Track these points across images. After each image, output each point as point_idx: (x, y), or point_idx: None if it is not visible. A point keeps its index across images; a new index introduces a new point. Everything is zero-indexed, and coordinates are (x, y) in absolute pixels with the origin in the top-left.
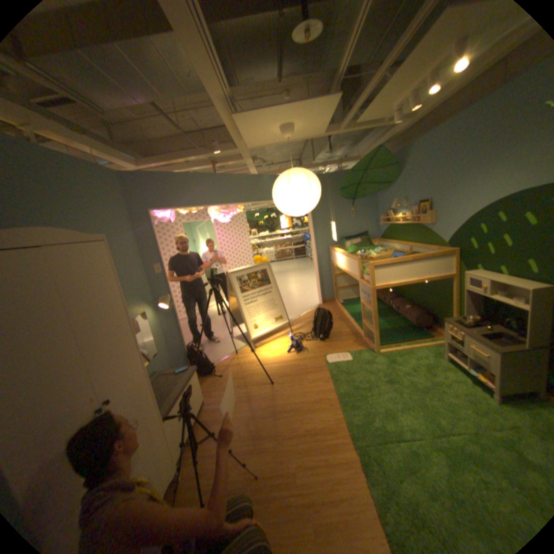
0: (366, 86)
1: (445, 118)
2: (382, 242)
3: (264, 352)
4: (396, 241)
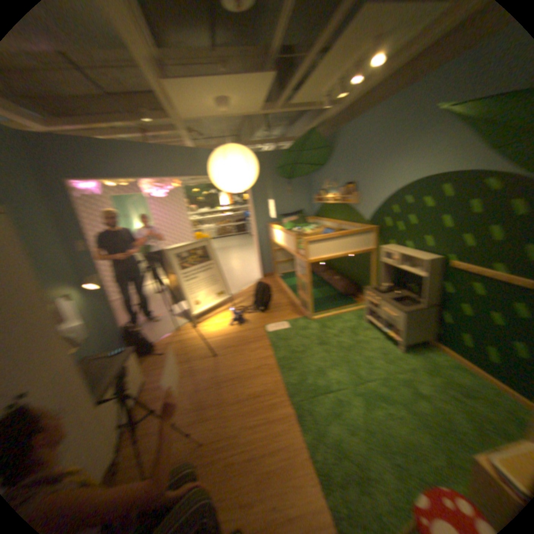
0: (300, 68)
1: (369, 108)
2: (317, 220)
3: (208, 326)
4: (328, 219)
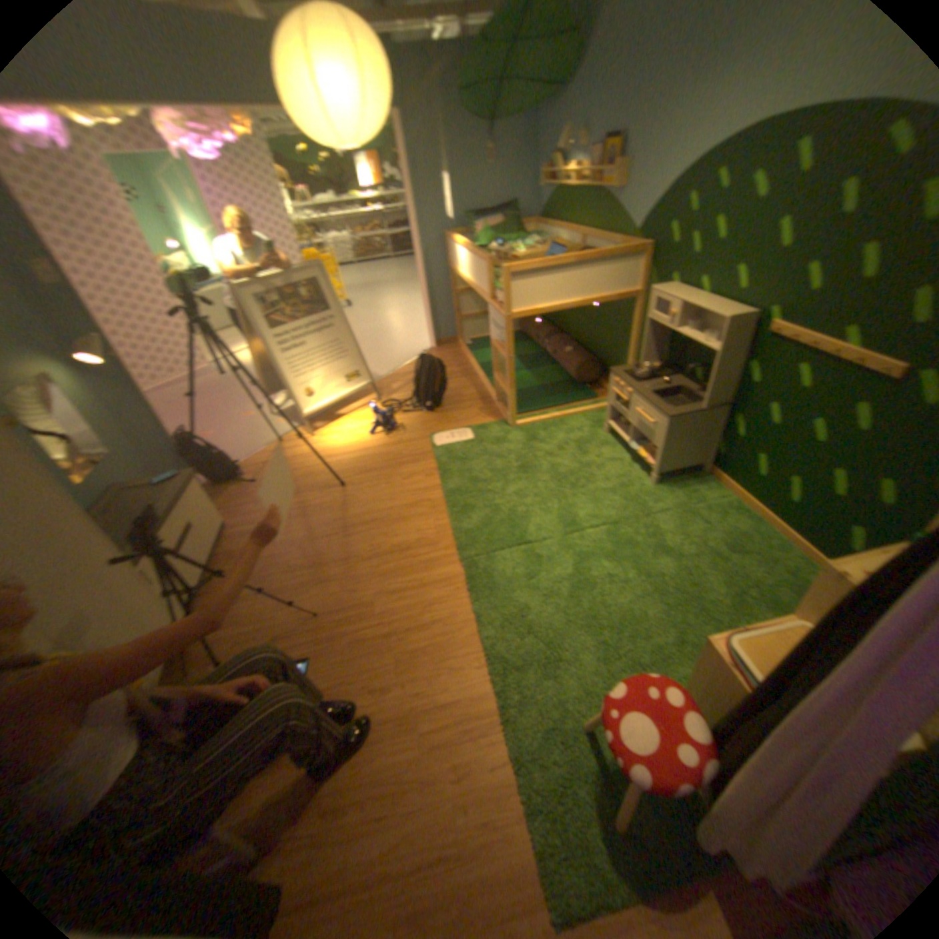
0: None
1: None
2: (540, 227)
3: (328, 436)
4: (562, 224)
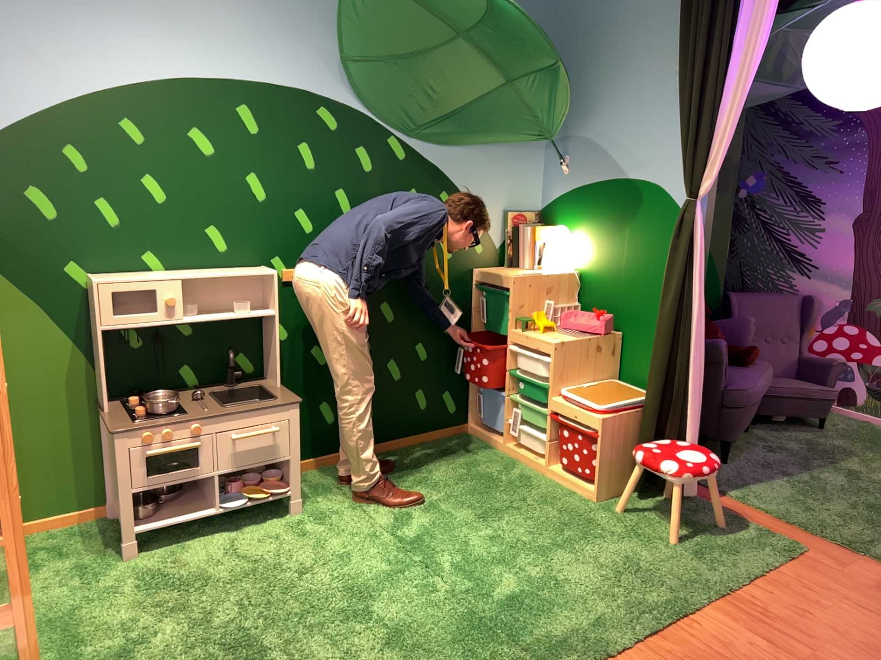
0: None
1: None
2: None
3: None
4: None
